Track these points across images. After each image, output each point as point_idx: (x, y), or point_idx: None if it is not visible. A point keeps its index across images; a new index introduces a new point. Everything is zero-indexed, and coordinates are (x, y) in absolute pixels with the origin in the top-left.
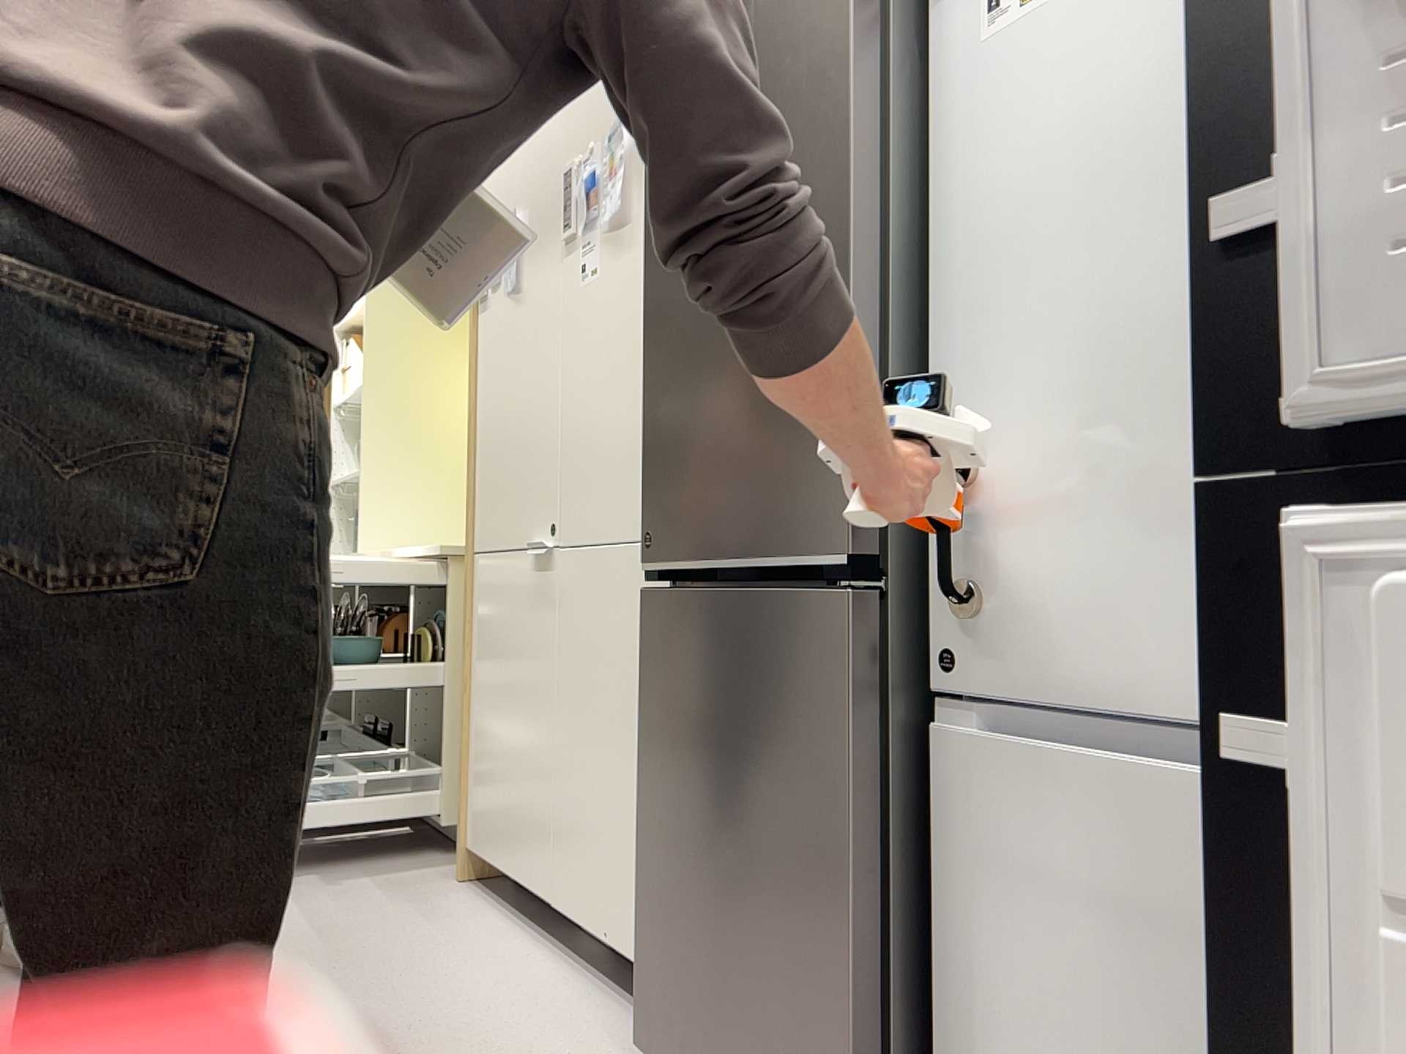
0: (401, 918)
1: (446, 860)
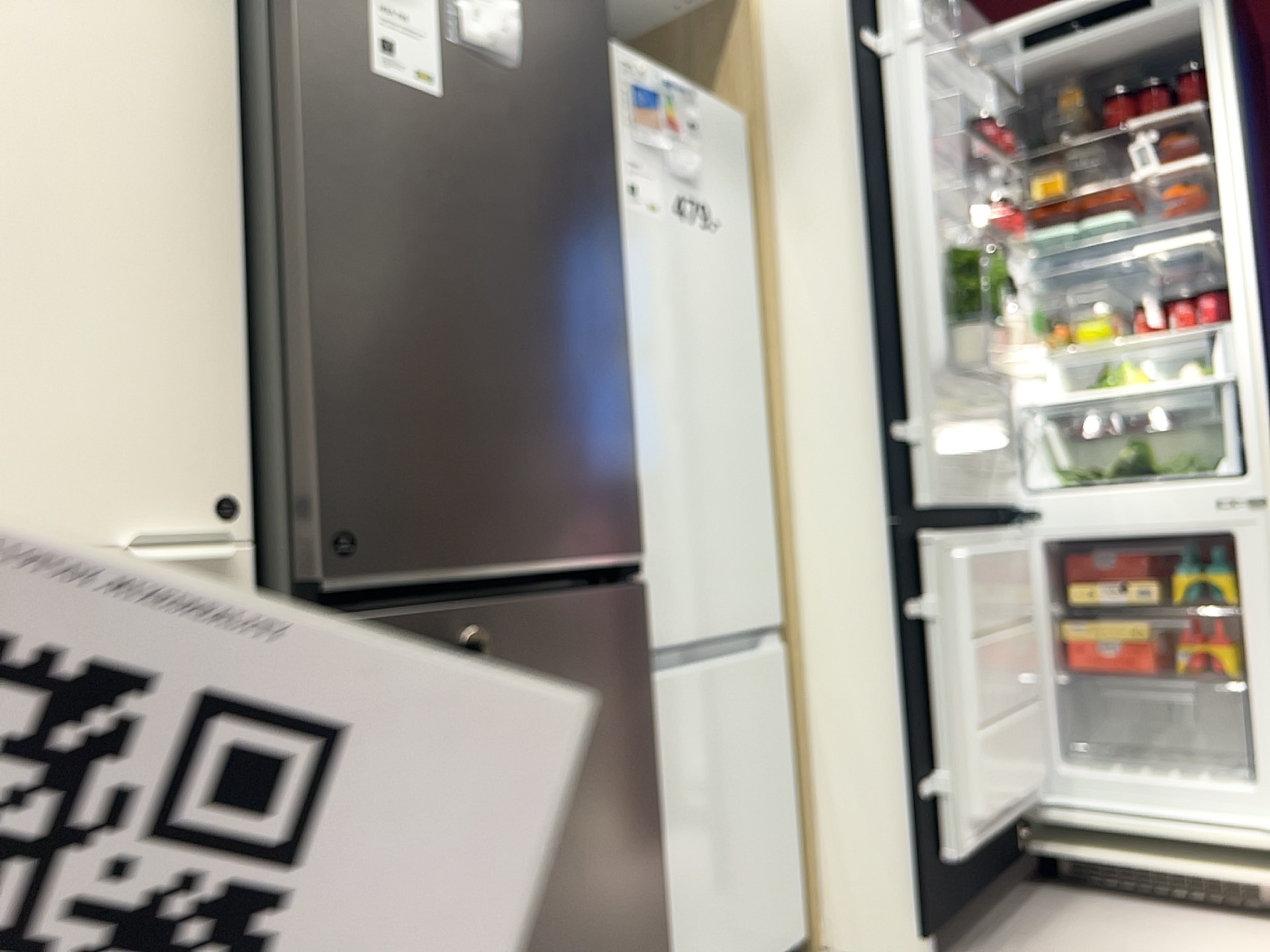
0: None
1: None
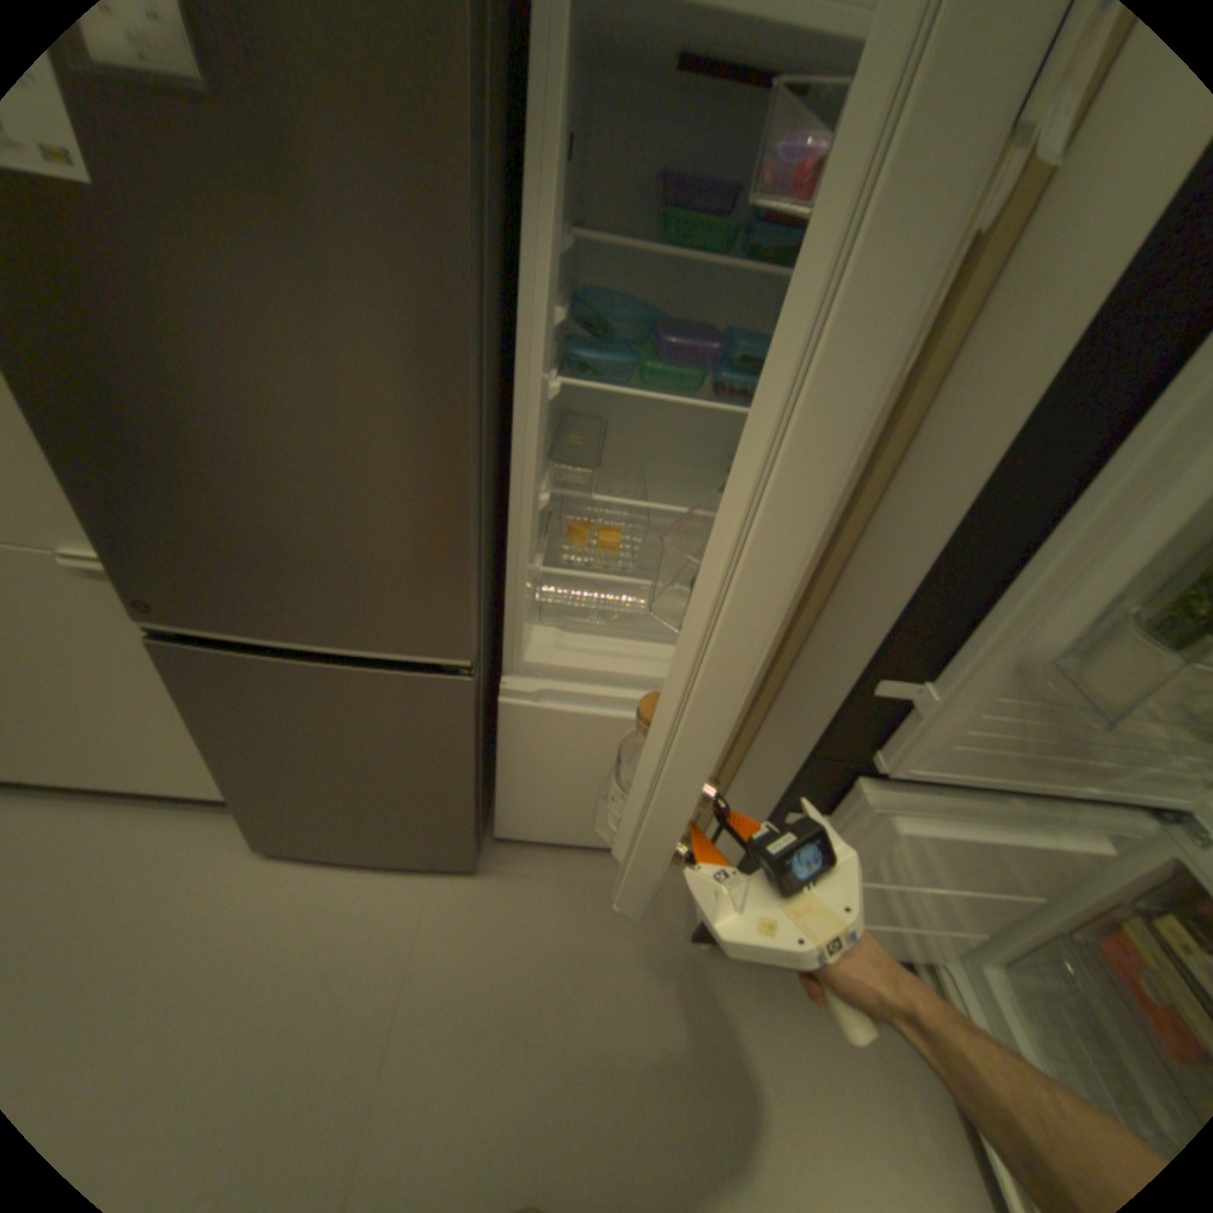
0: None
1: None
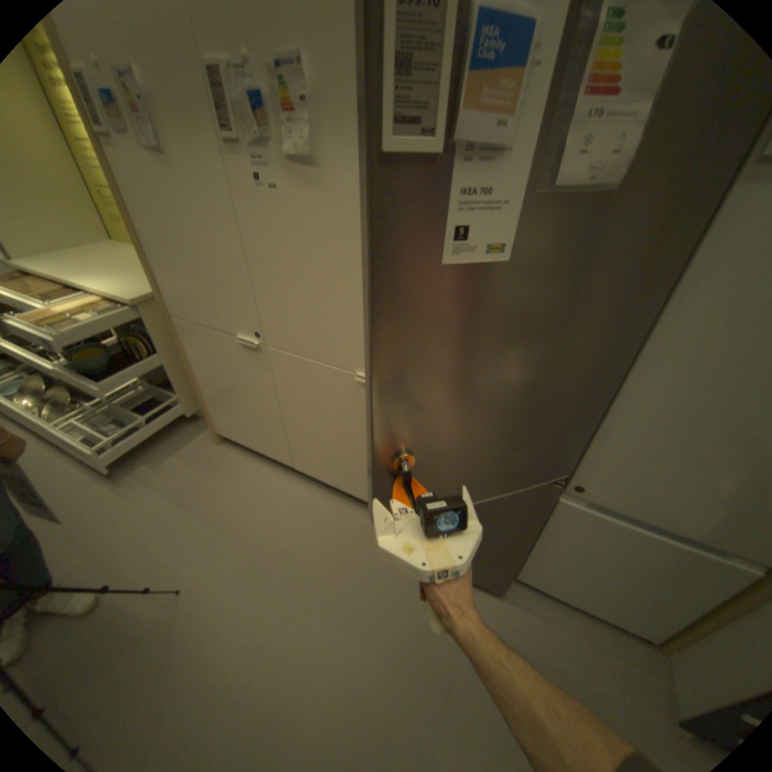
0: (216, 481)
1: (198, 429)
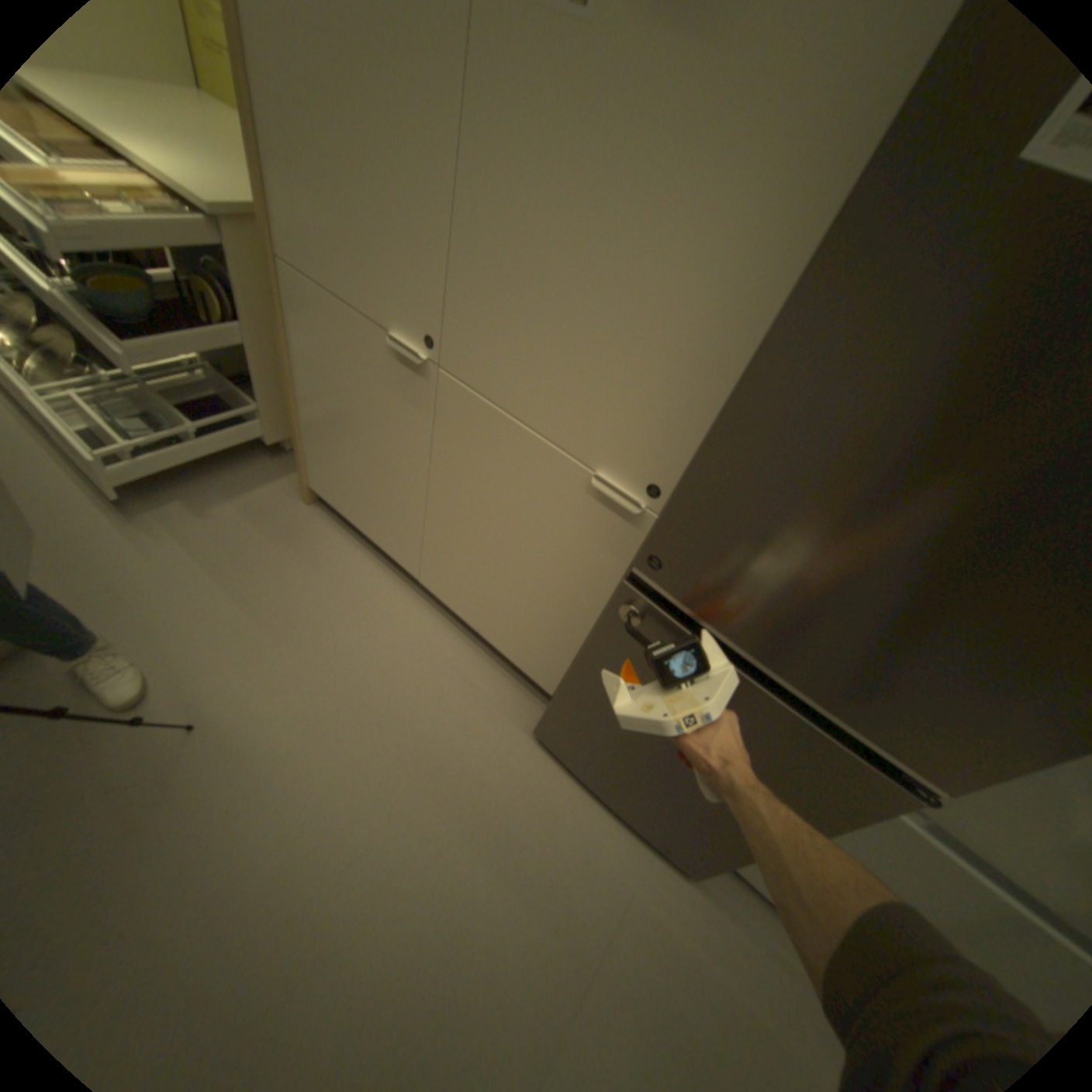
0: (291, 563)
1: (281, 469)
